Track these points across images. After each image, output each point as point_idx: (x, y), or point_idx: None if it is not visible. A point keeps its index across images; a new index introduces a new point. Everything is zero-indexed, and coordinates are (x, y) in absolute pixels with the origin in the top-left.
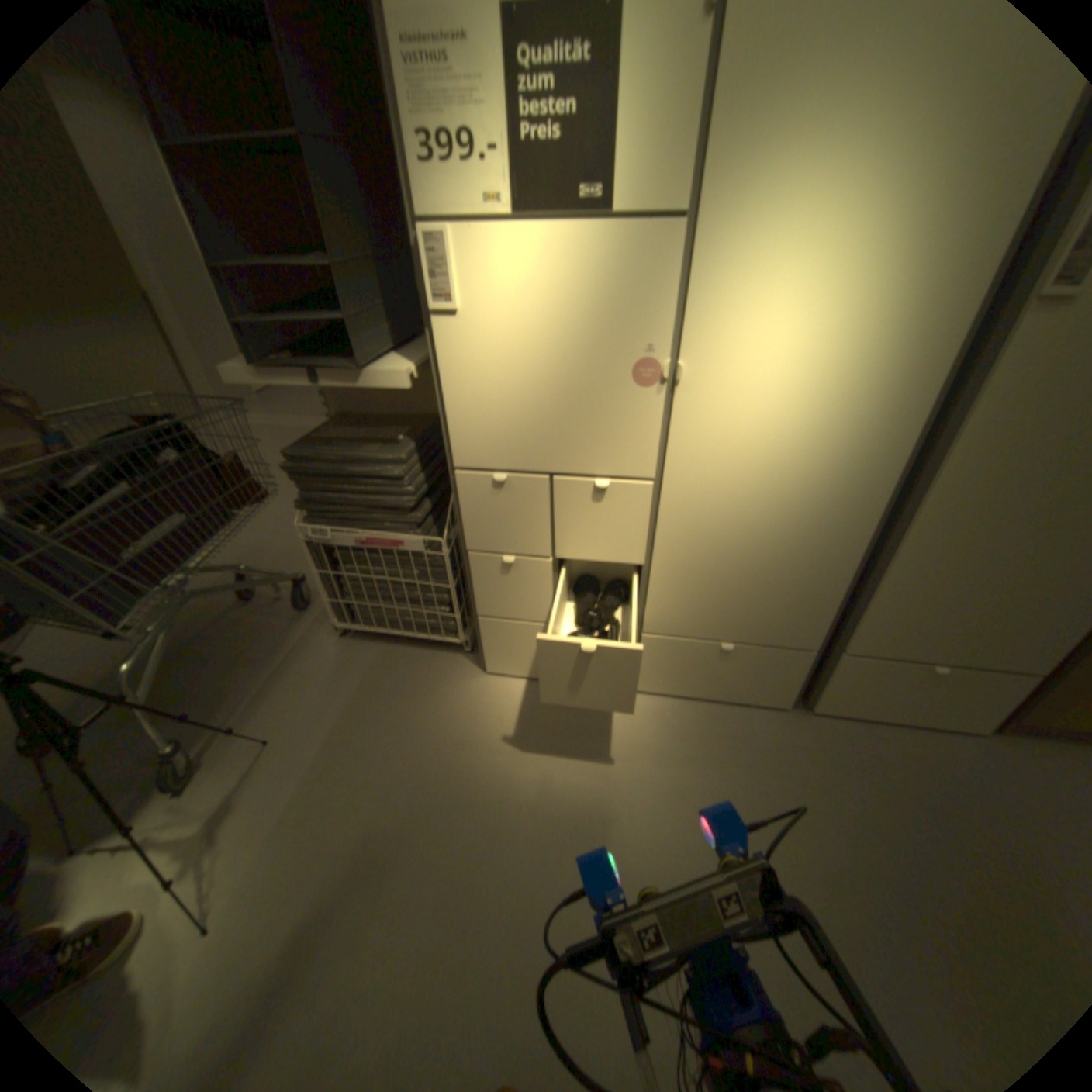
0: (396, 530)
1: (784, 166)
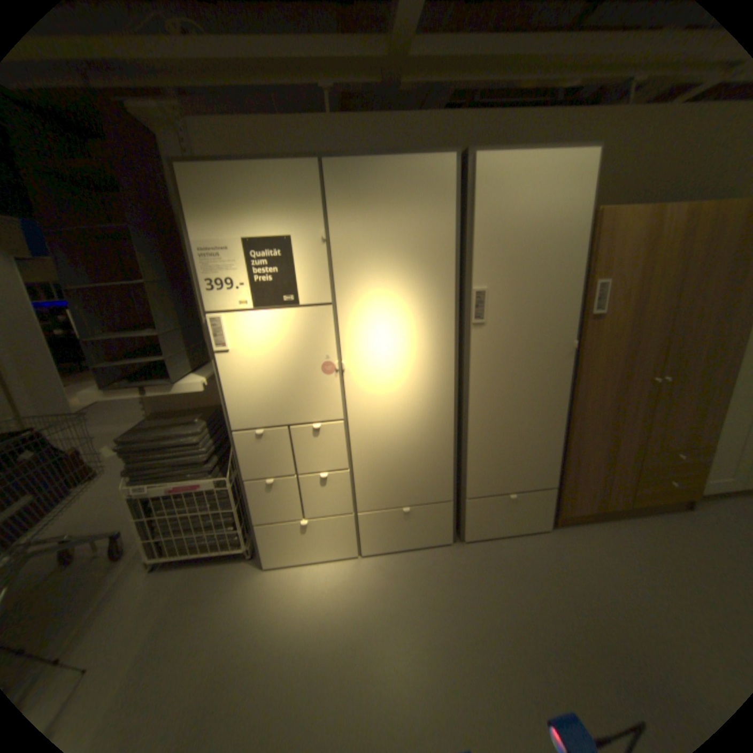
0: (193, 478)
1: (365, 286)
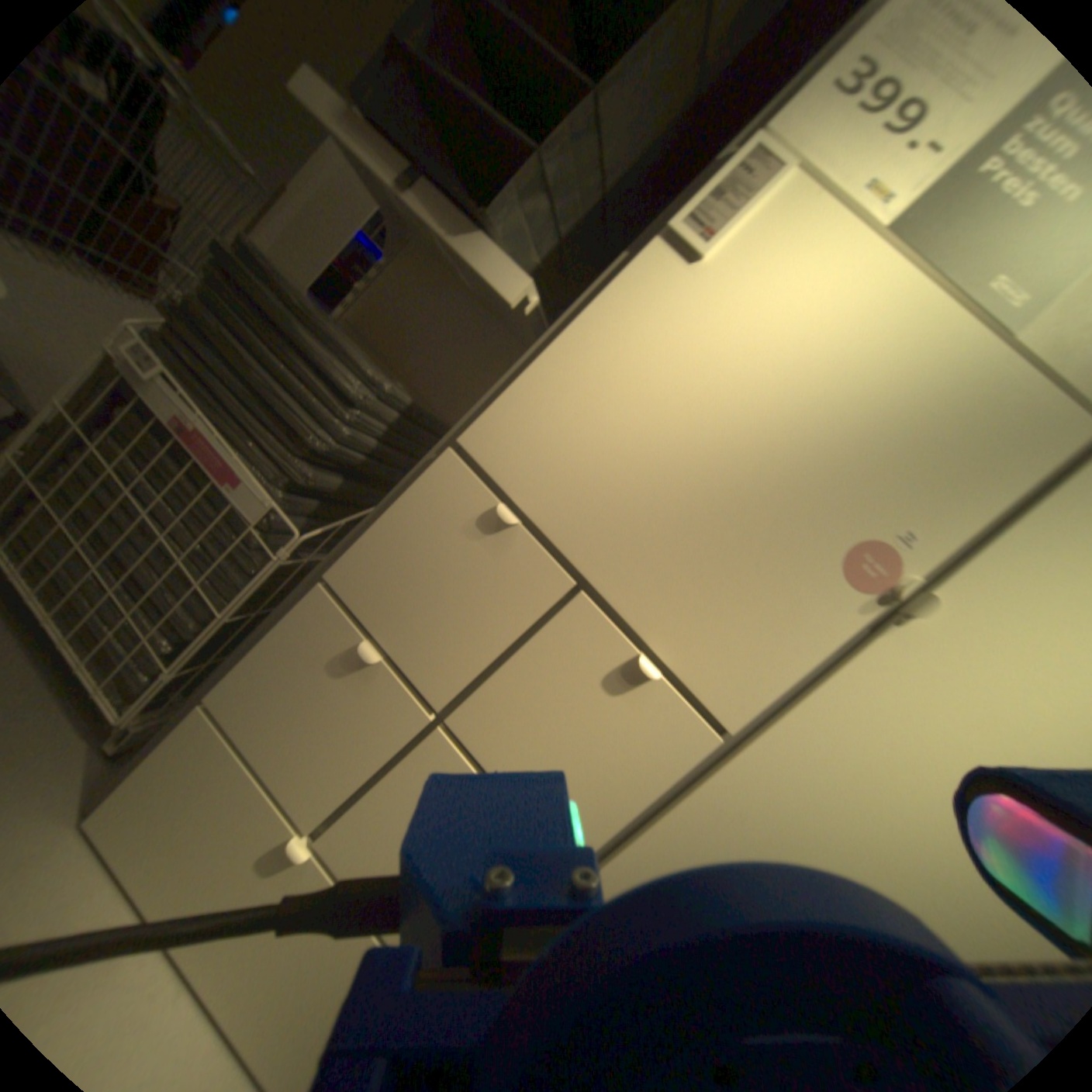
0: (252, 465)
1: None
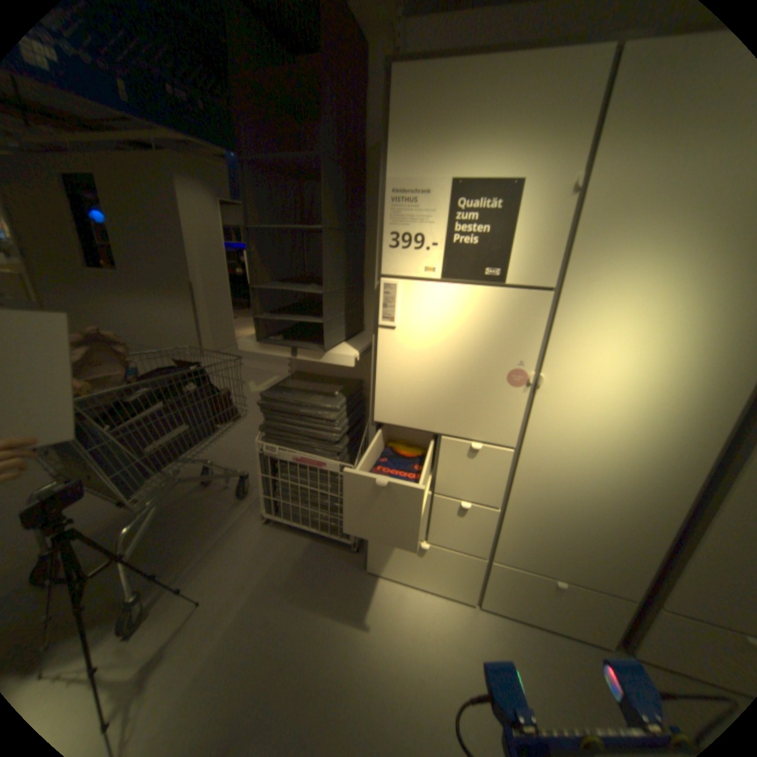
0: (322, 454)
1: (621, 270)
